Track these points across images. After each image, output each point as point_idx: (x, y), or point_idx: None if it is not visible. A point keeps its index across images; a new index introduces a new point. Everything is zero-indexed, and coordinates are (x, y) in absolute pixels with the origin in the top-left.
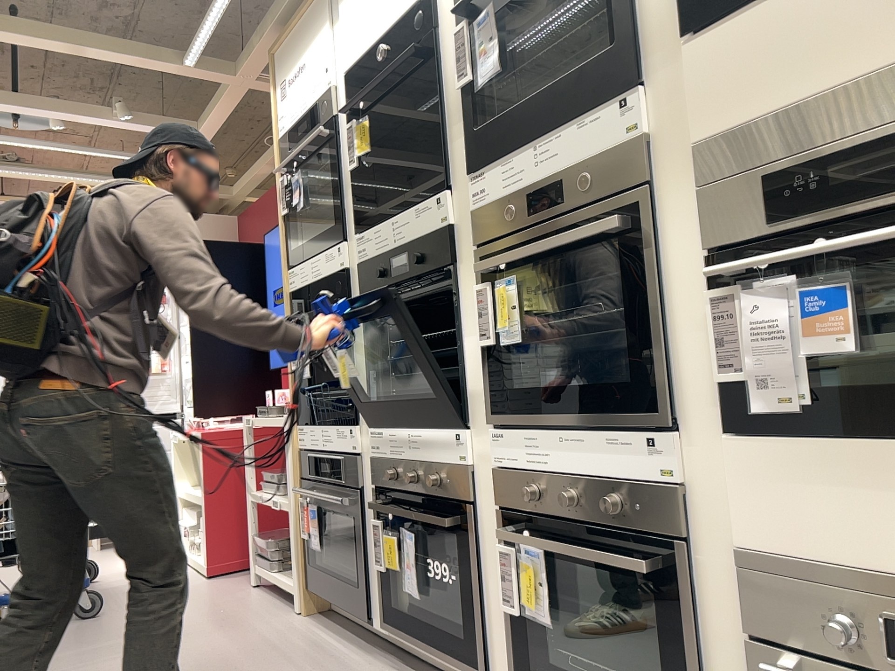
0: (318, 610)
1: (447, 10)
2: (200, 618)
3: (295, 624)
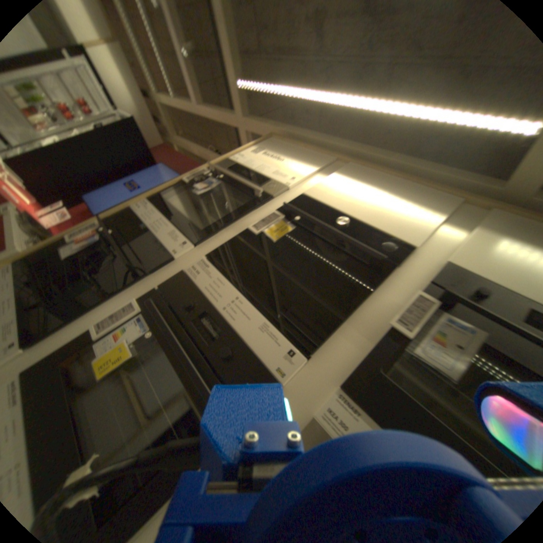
0: None
1: (417, 272)
2: None
3: None
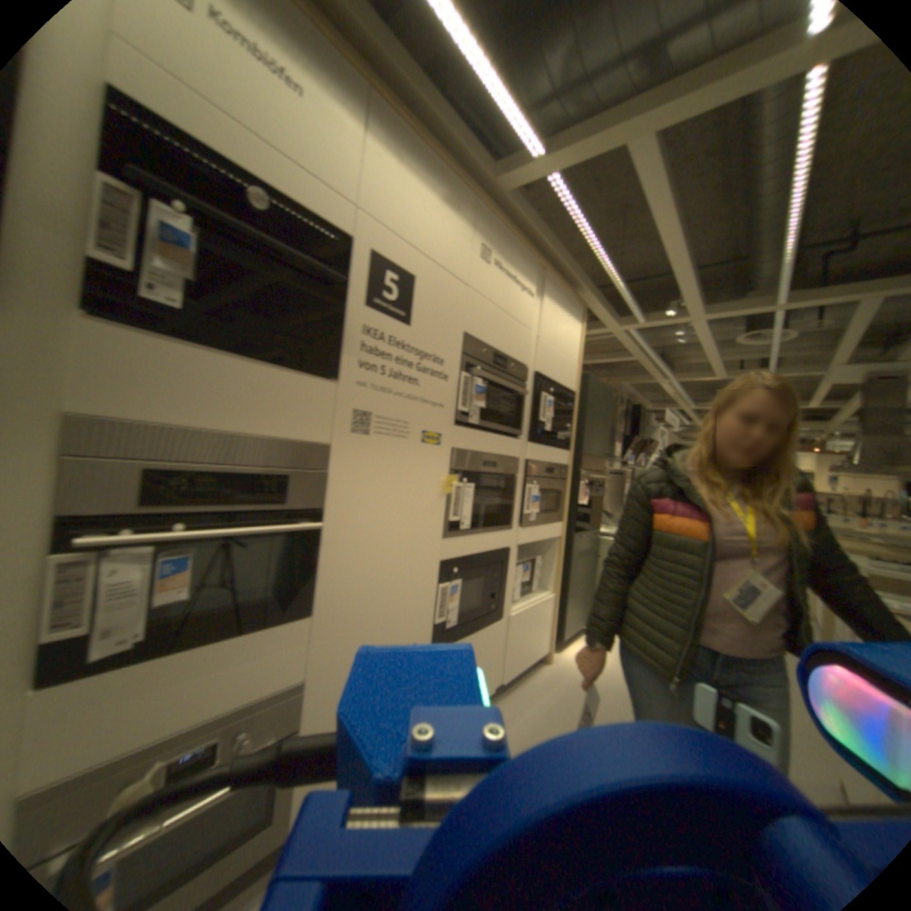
0: None
1: None
2: None
3: None
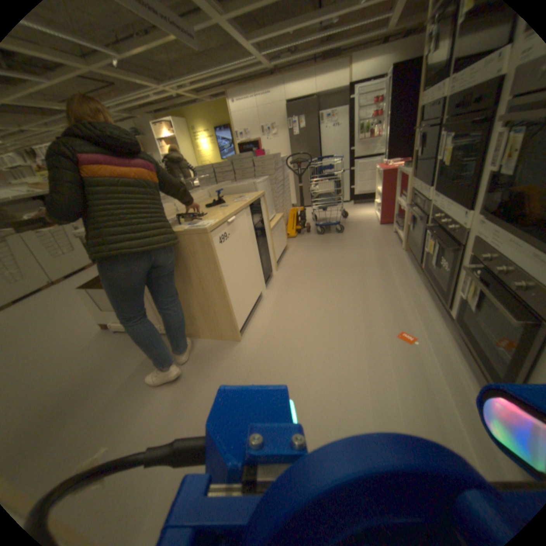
0: (410, 249)
1: None
2: (369, 241)
3: (399, 253)
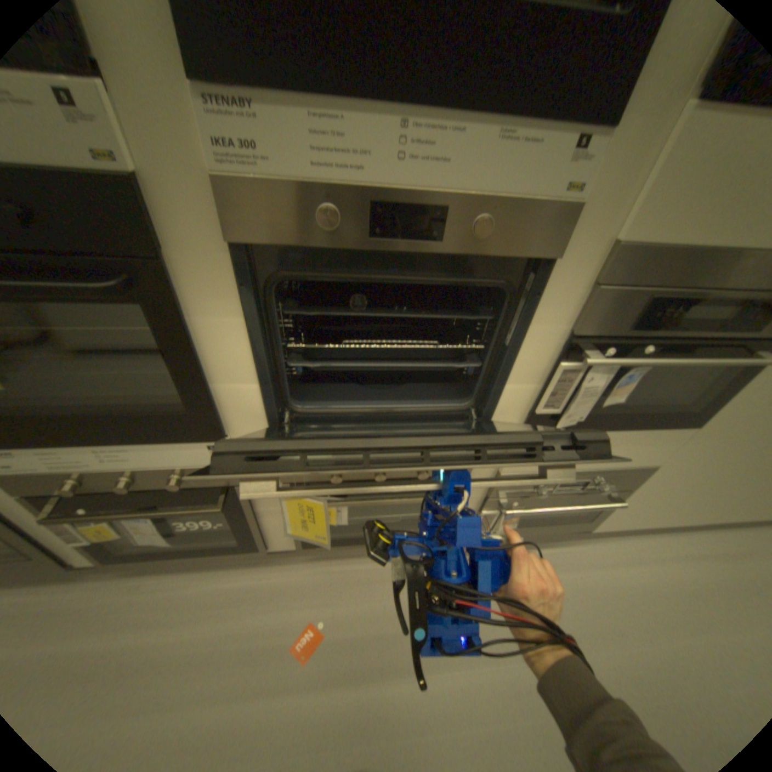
0: None
1: None
2: None
3: None
